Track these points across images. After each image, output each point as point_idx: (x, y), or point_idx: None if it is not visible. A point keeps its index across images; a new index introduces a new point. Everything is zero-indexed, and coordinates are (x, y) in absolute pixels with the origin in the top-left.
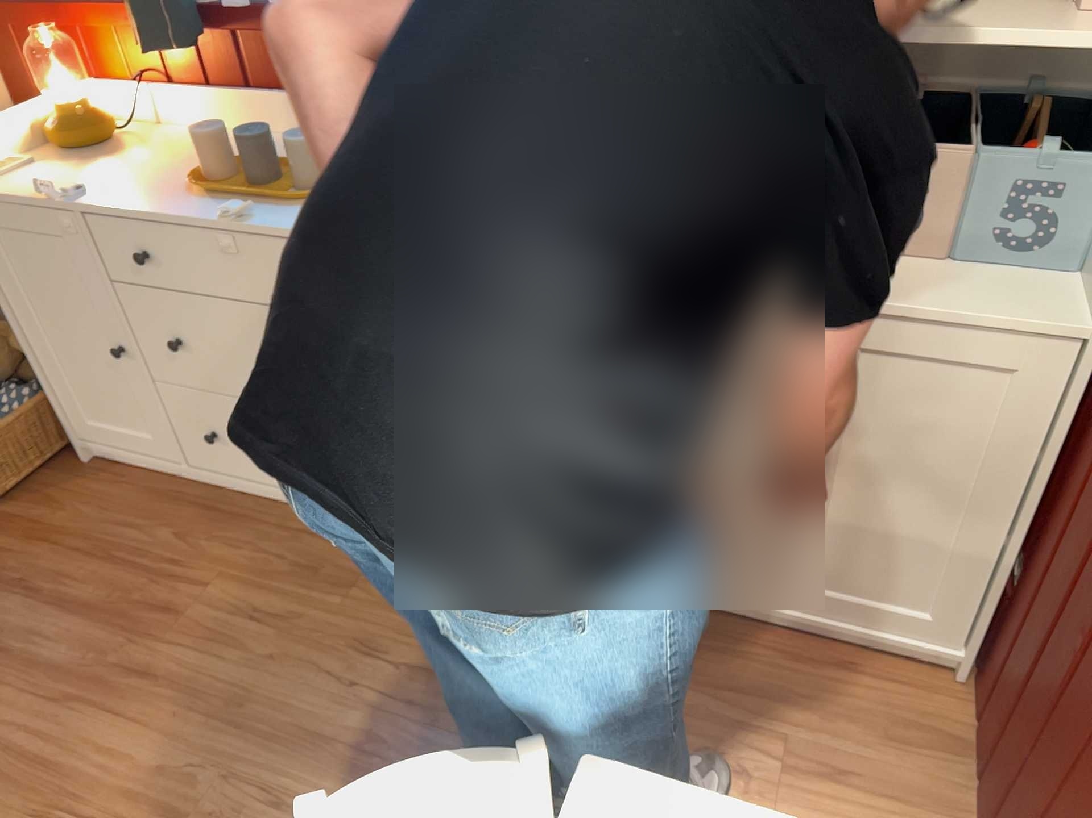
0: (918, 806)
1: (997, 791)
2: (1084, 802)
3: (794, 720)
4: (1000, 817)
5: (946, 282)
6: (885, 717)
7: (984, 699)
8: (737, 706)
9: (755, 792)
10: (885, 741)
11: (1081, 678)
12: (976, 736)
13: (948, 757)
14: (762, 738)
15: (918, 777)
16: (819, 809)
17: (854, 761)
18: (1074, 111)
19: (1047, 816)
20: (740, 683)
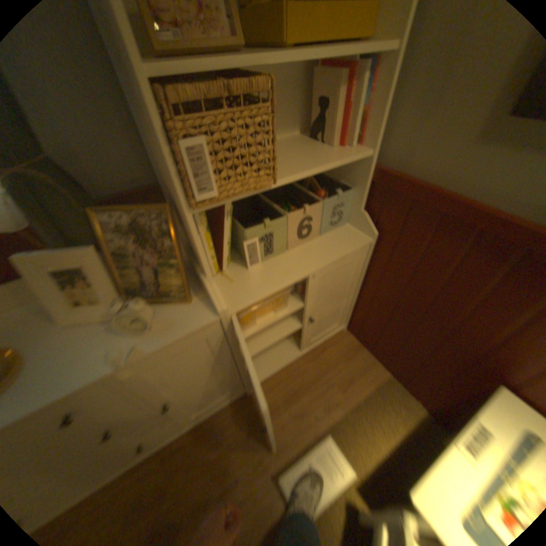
0: (368, 371)
1: (383, 355)
2: (442, 357)
3: (330, 377)
4: (389, 361)
5: (327, 245)
6: (342, 356)
7: (355, 333)
8: (316, 388)
9: (343, 407)
10: (348, 362)
11: (415, 327)
12: (359, 343)
13: (360, 353)
14: (330, 391)
15: (361, 364)
16: (357, 395)
17: (349, 374)
18: (317, 176)
19: (420, 360)
20: (310, 381)
